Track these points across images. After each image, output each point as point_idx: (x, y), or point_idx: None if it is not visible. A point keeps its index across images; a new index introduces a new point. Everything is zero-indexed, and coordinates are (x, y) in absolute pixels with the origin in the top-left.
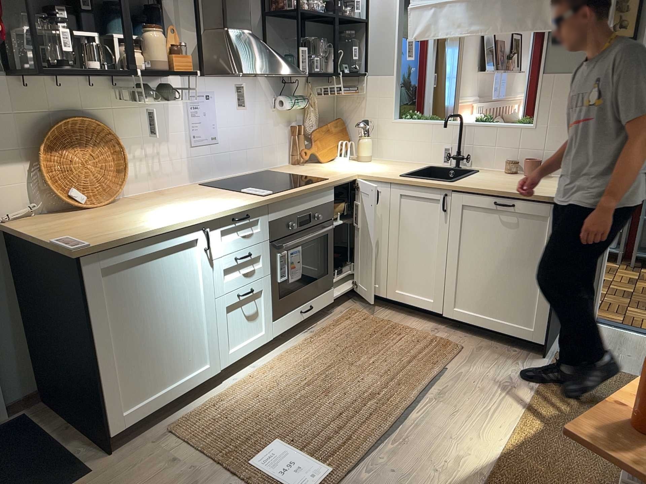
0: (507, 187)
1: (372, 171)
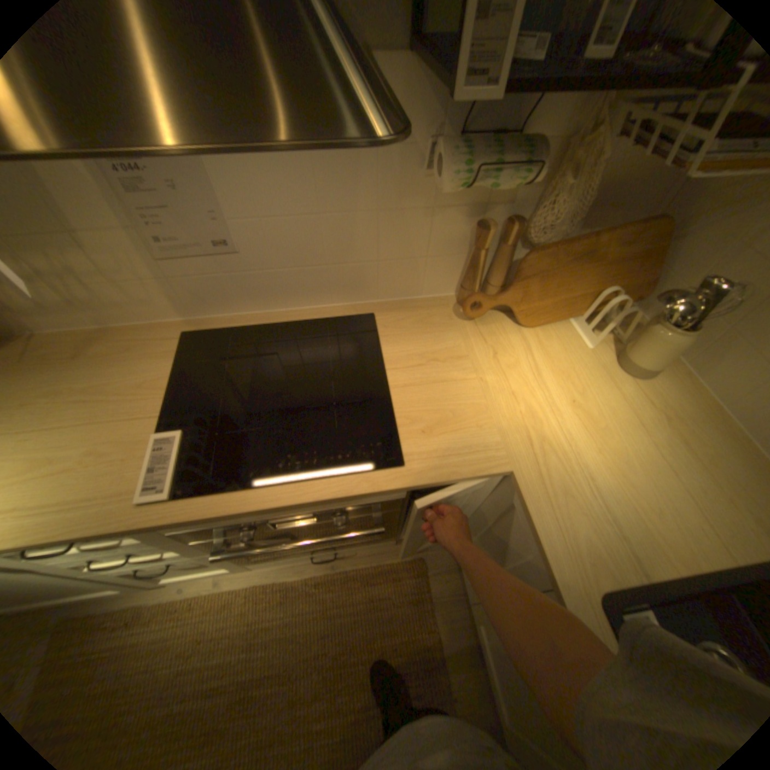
0: None
1: (570, 470)
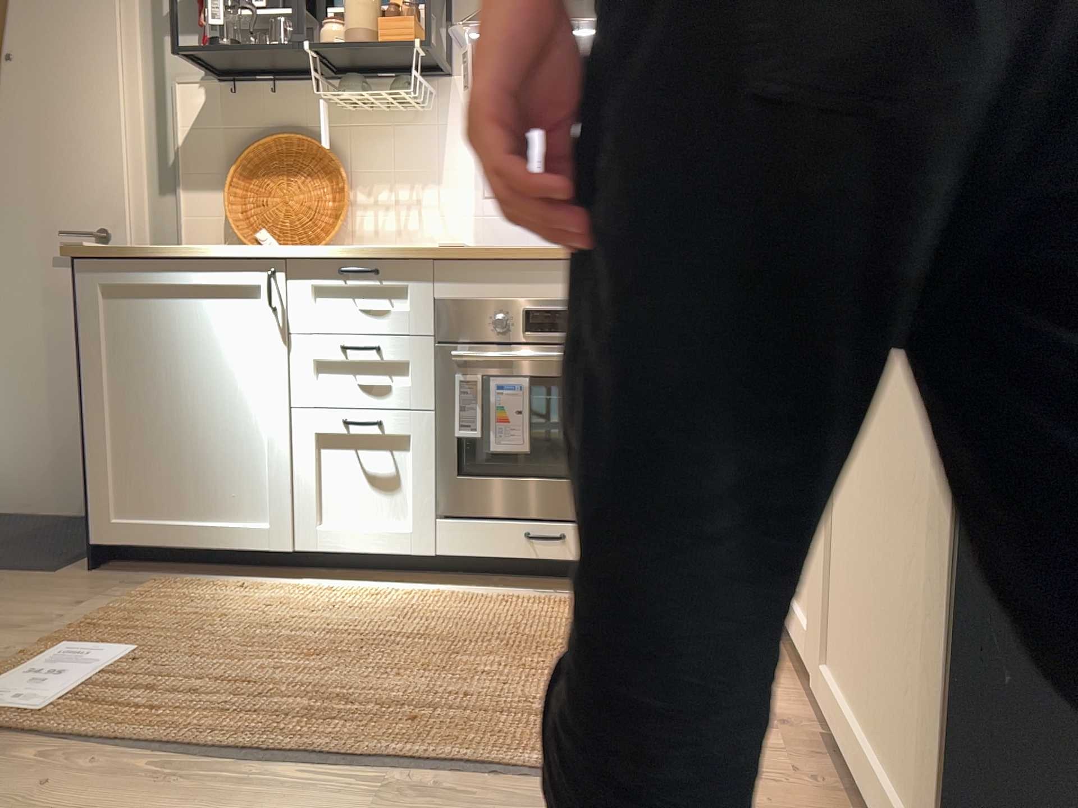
0: None
1: None
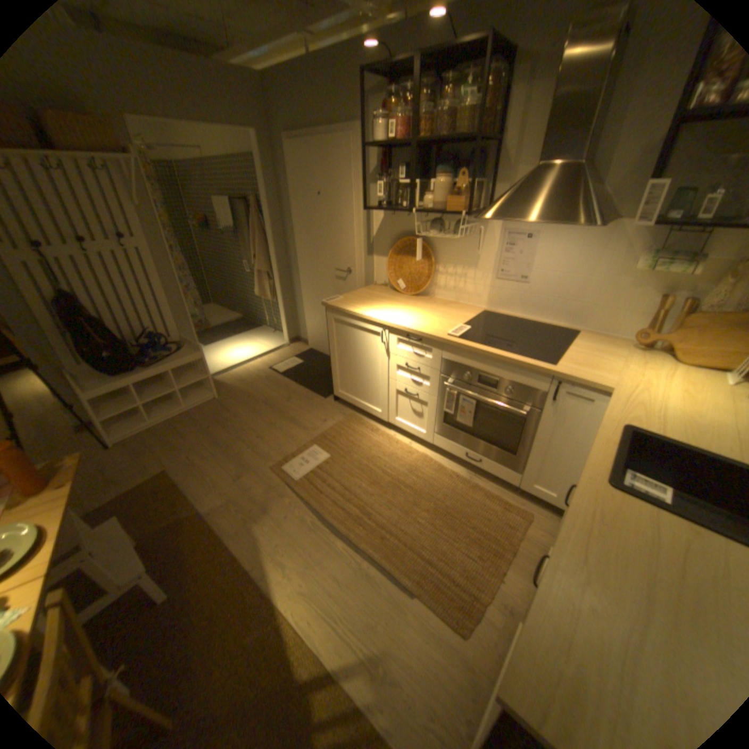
0: (599, 576)
1: (653, 402)
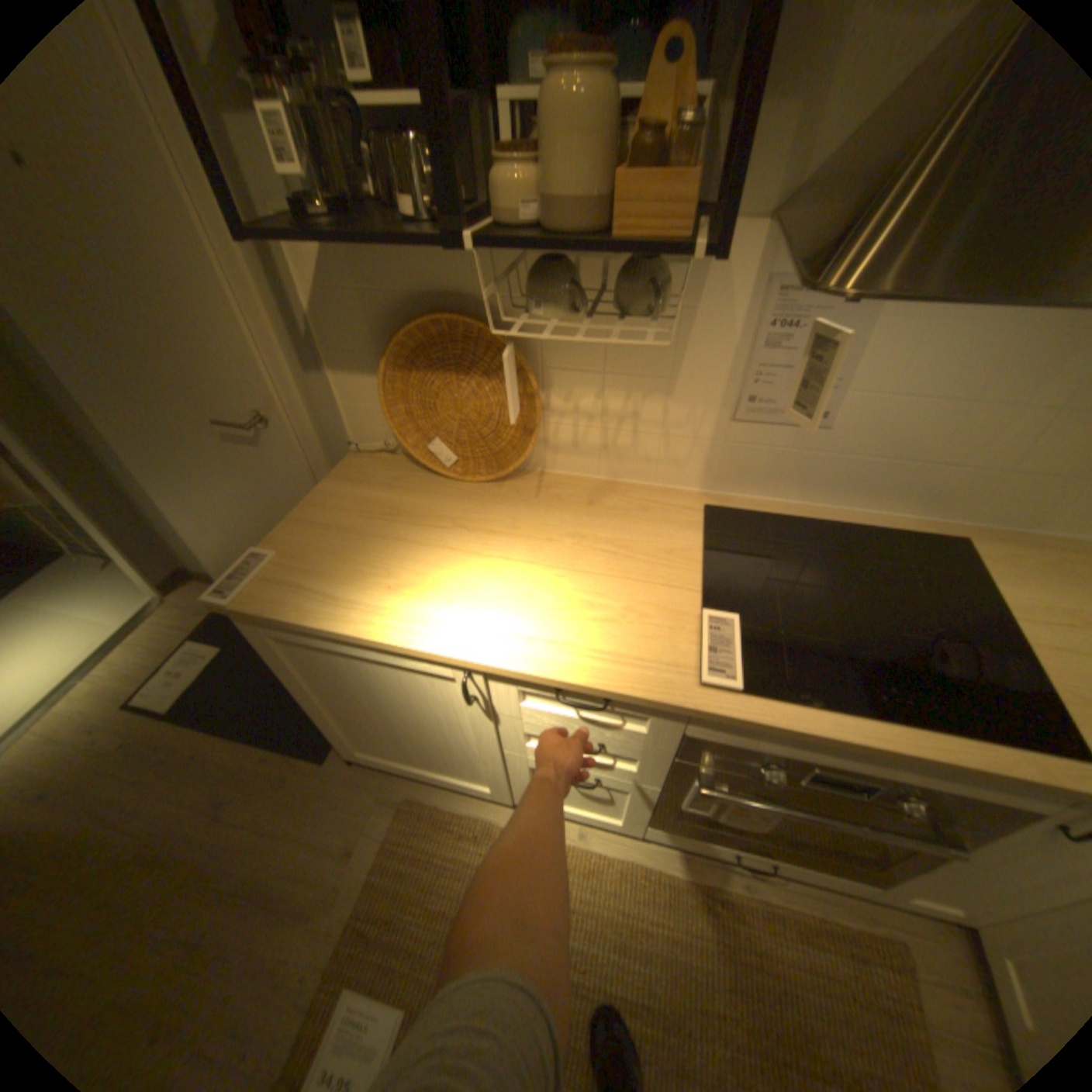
0: None
1: None
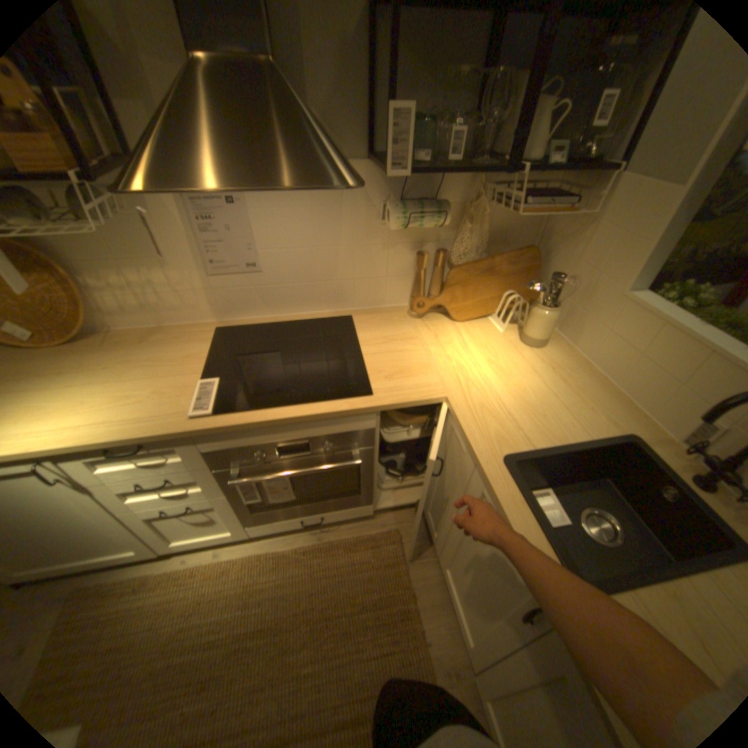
0: None
1: (485, 395)
